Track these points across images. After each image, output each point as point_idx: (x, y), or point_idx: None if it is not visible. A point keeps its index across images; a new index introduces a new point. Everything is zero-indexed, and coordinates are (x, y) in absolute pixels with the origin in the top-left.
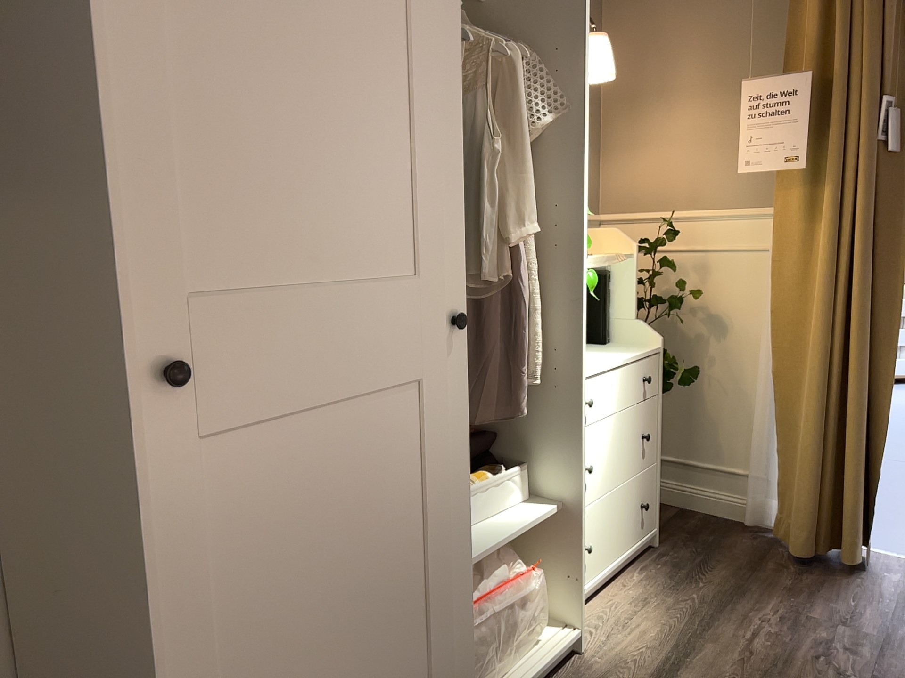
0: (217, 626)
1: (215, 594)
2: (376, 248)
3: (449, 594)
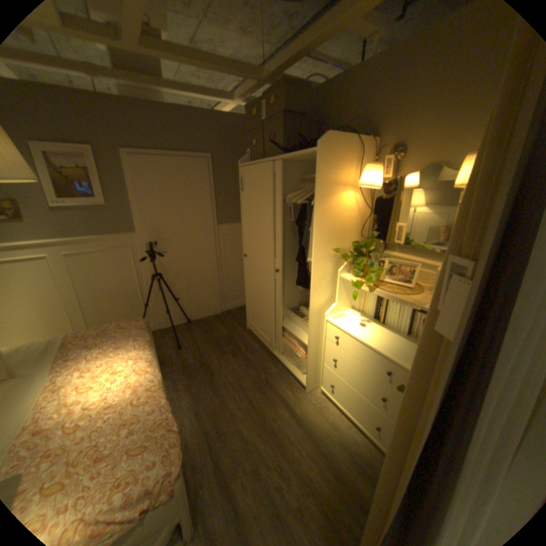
0: (248, 288)
1: (247, 284)
2: (262, 248)
3: (275, 325)
